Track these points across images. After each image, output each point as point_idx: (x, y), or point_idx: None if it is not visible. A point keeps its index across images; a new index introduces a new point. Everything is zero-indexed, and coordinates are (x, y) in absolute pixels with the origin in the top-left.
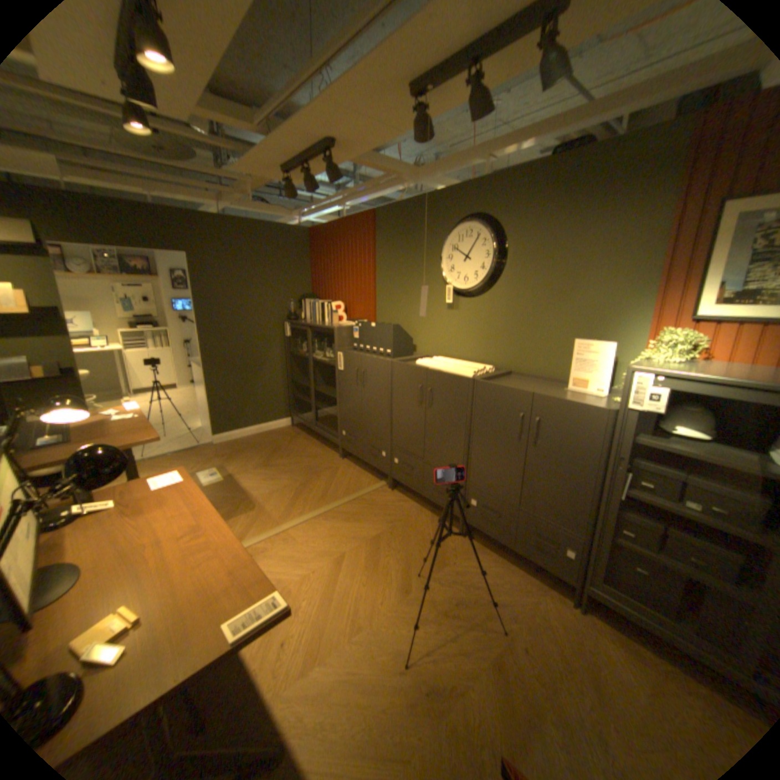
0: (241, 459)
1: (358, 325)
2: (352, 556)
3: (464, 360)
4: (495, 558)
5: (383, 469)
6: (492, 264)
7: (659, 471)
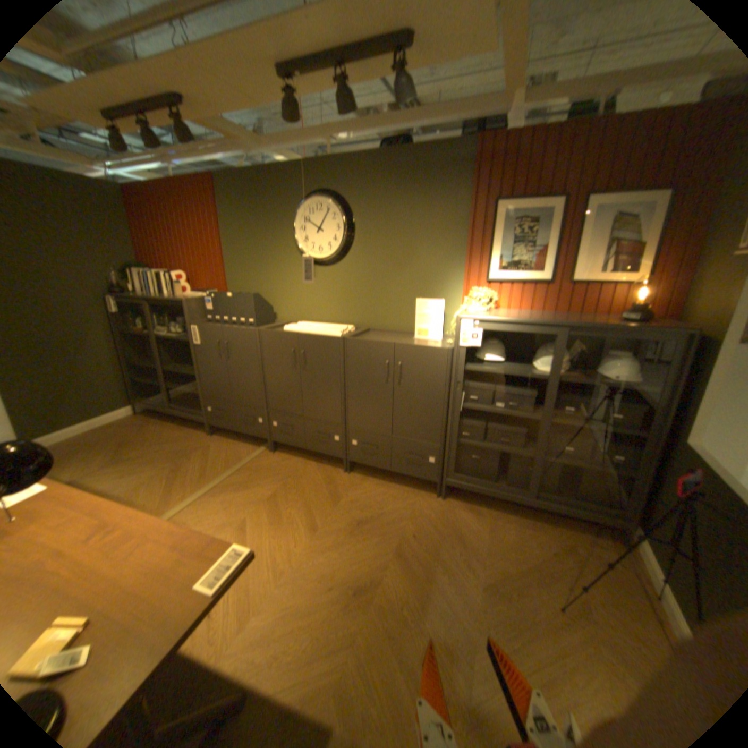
0: (75, 463)
1: (210, 295)
2: (253, 519)
3: (326, 322)
4: (376, 482)
5: (261, 435)
6: (343, 236)
7: (479, 386)
